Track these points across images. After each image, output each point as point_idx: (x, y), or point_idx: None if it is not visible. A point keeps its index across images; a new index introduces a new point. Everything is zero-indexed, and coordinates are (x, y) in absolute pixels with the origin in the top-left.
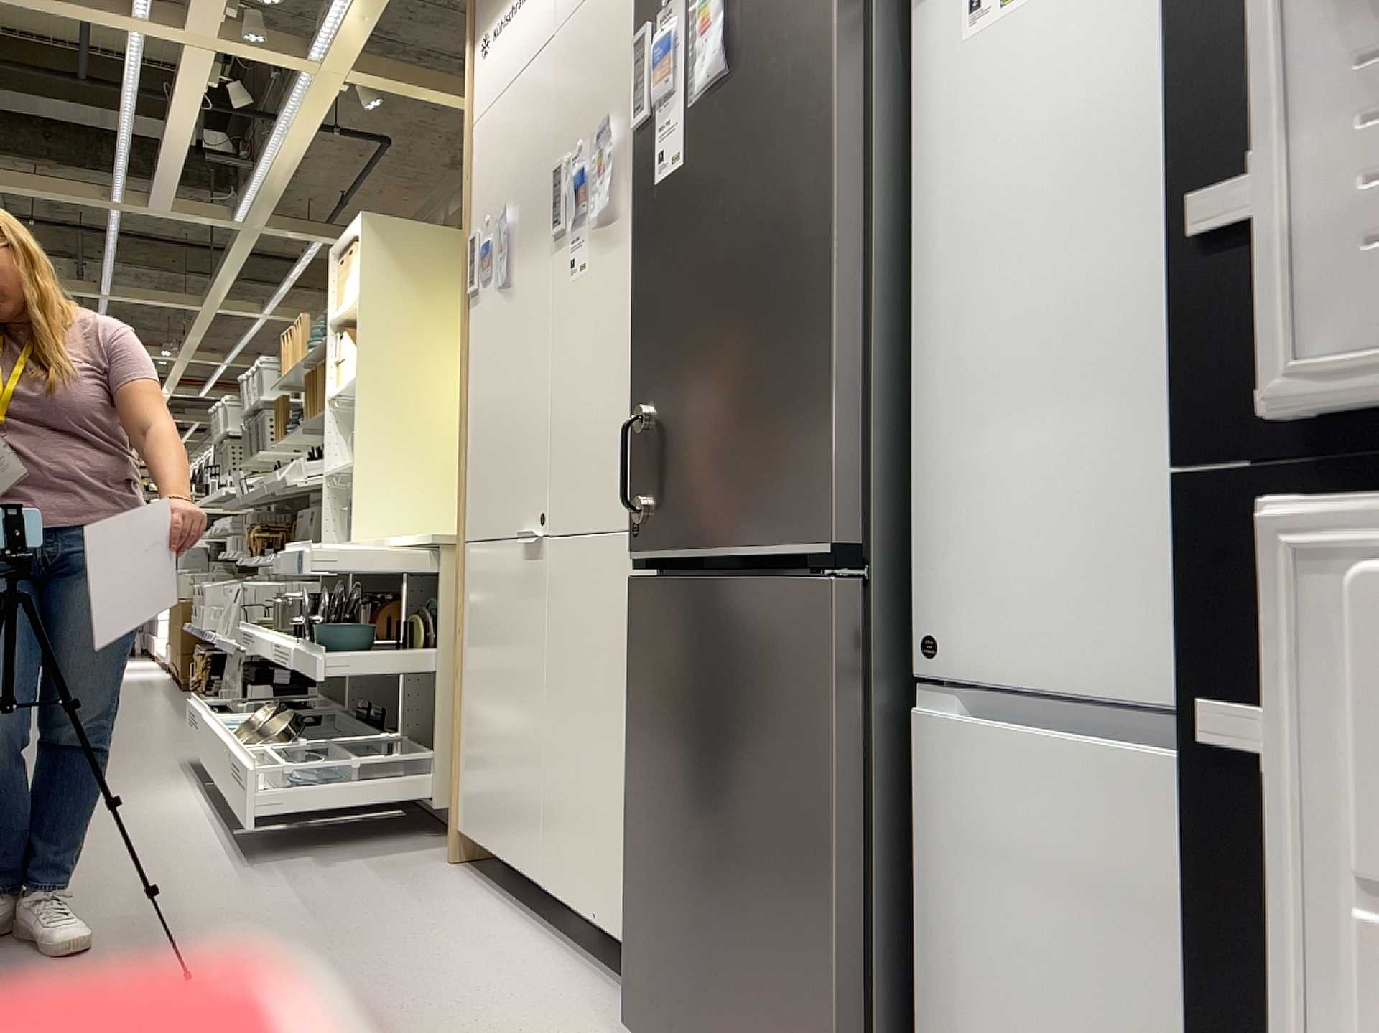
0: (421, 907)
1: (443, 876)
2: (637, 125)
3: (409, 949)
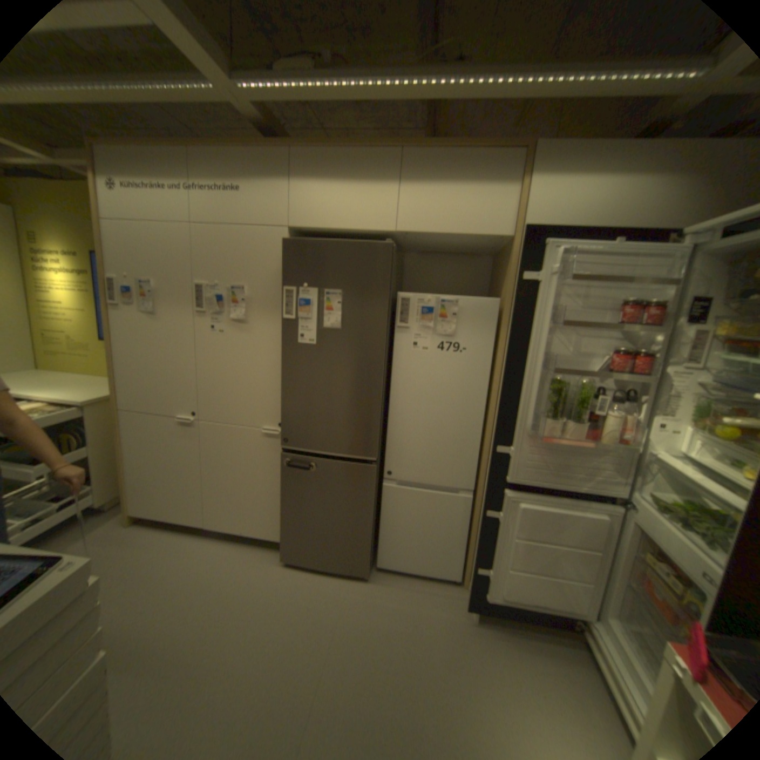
0: (144, 551)
1: (131, 533)
2: (287, 317)
3: (168, 569)
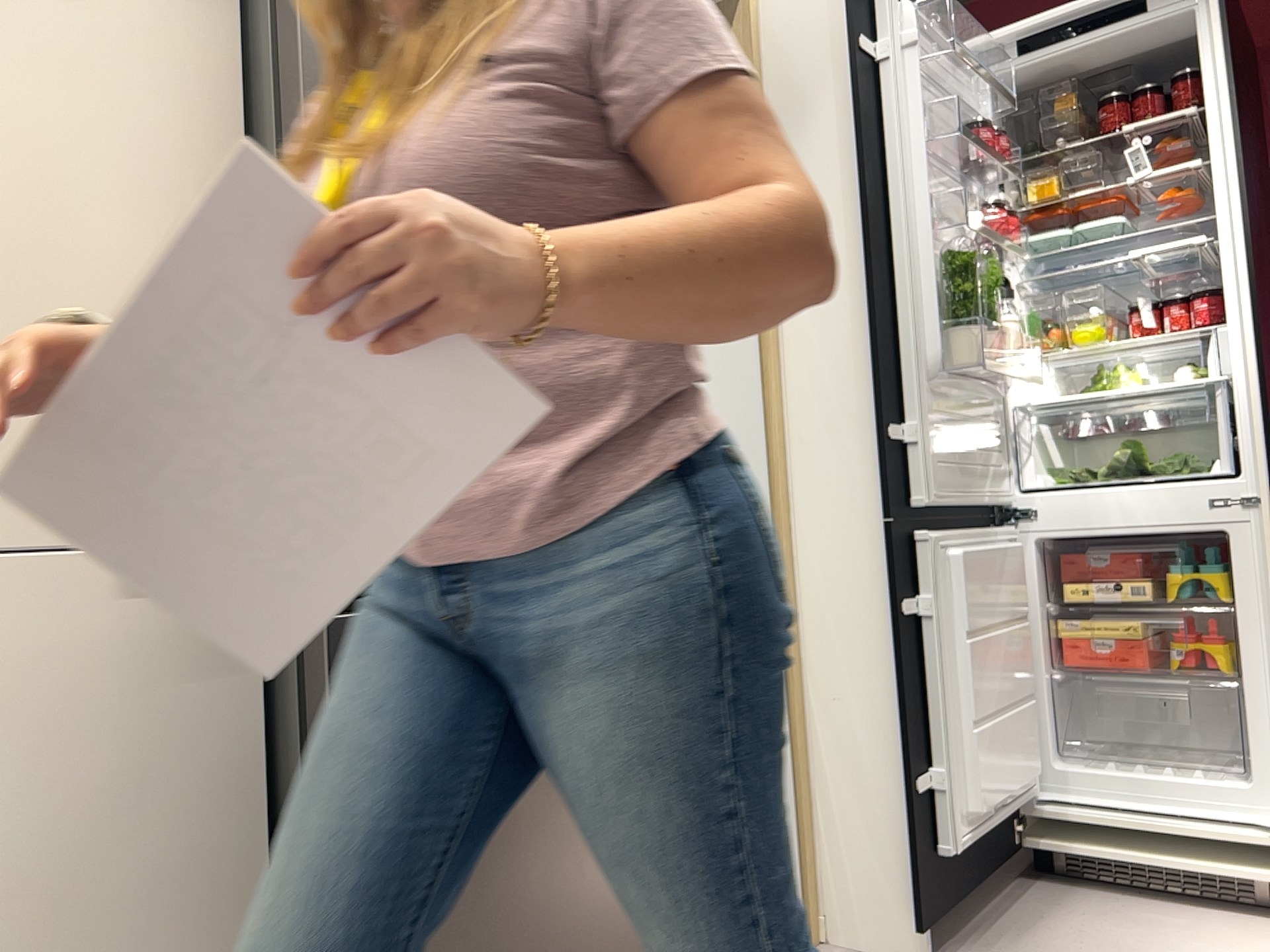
0: None
1: None
2: None
3: None
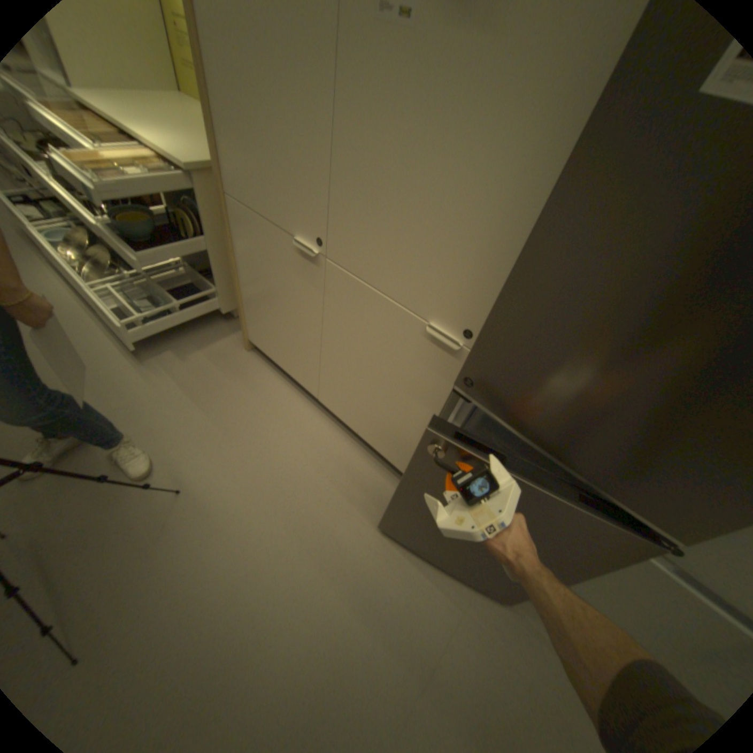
0: (254, 395)
1: (249, 362)
2: None
3: (269, 437)
